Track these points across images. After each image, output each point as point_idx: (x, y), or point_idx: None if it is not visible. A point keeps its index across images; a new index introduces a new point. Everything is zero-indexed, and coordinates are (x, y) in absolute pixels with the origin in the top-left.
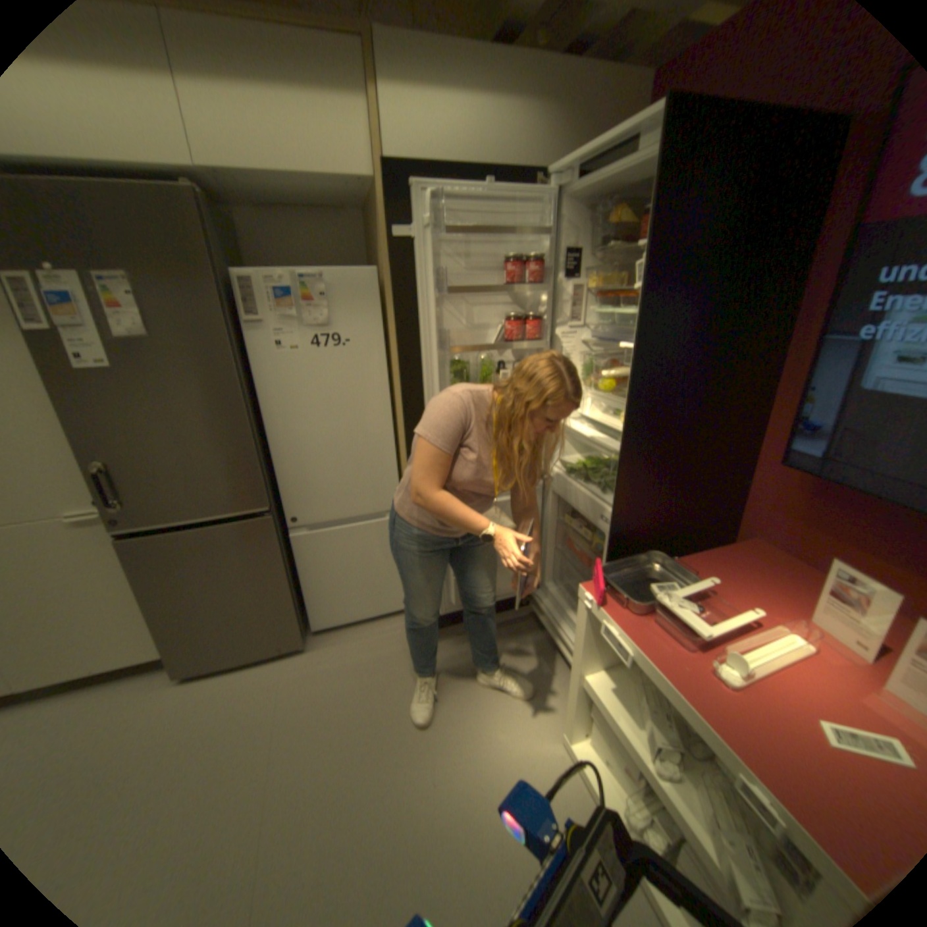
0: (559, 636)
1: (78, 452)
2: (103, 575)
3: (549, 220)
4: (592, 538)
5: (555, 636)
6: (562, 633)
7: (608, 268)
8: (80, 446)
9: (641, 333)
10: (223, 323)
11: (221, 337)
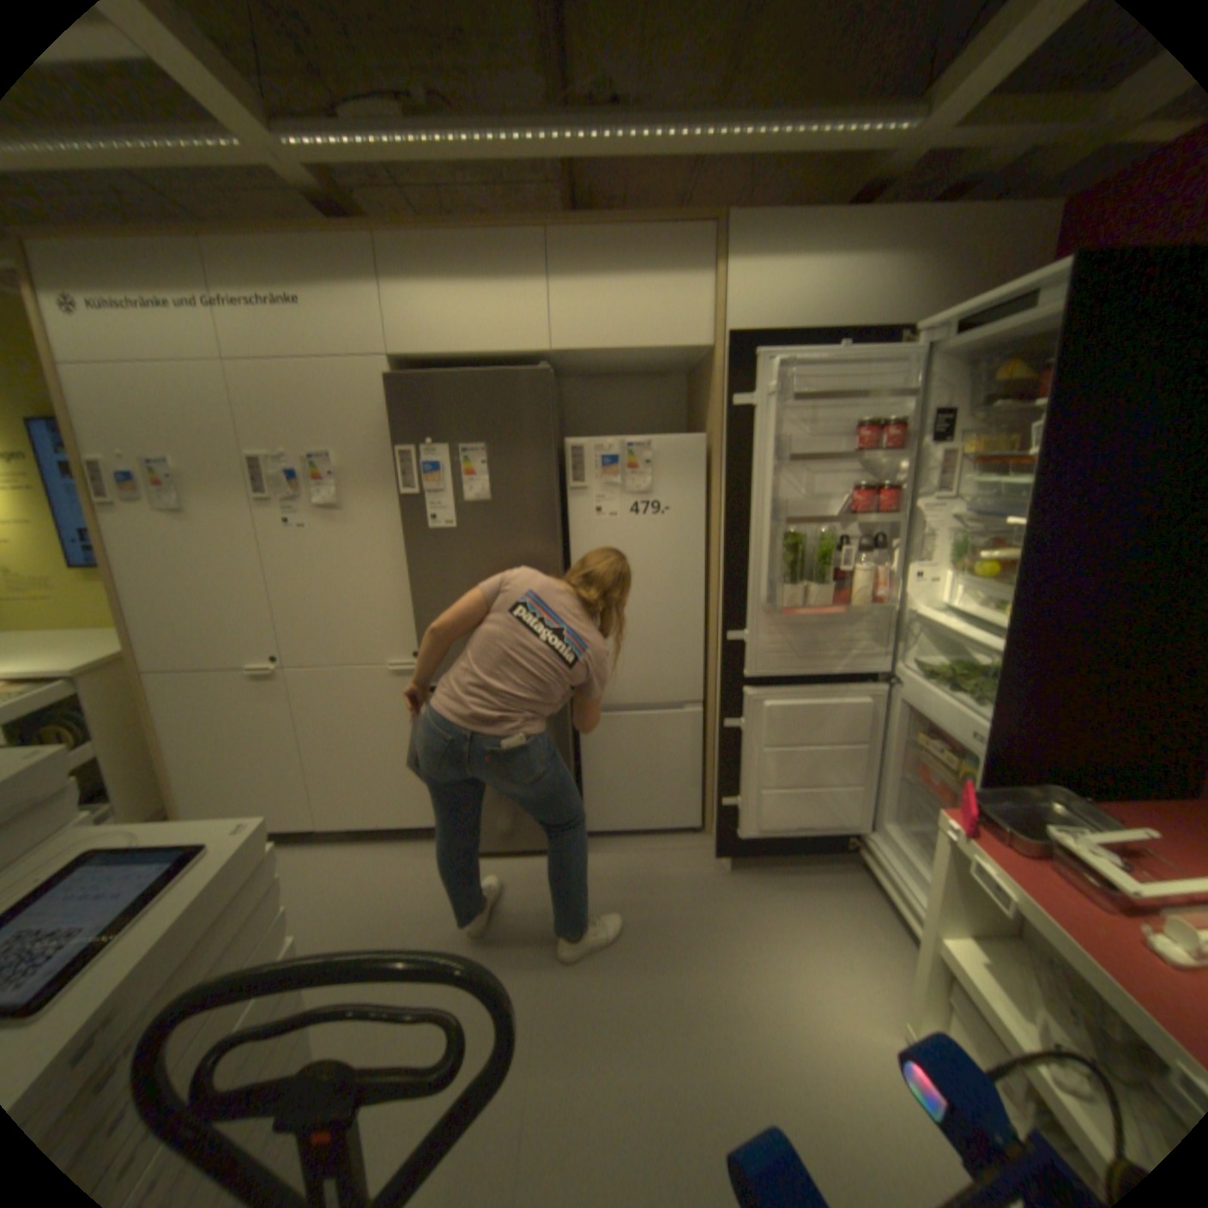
0: (904, 897)
1: (411, 604)
2: (407, 727)
3: (913, 376)
4: (959, 765)
5: (896, 898)
6: (908, 892)
7: (993, 429)
8: (419, 598)
9: (1039, 506)
10: (554, 489)
11: (551, 502)
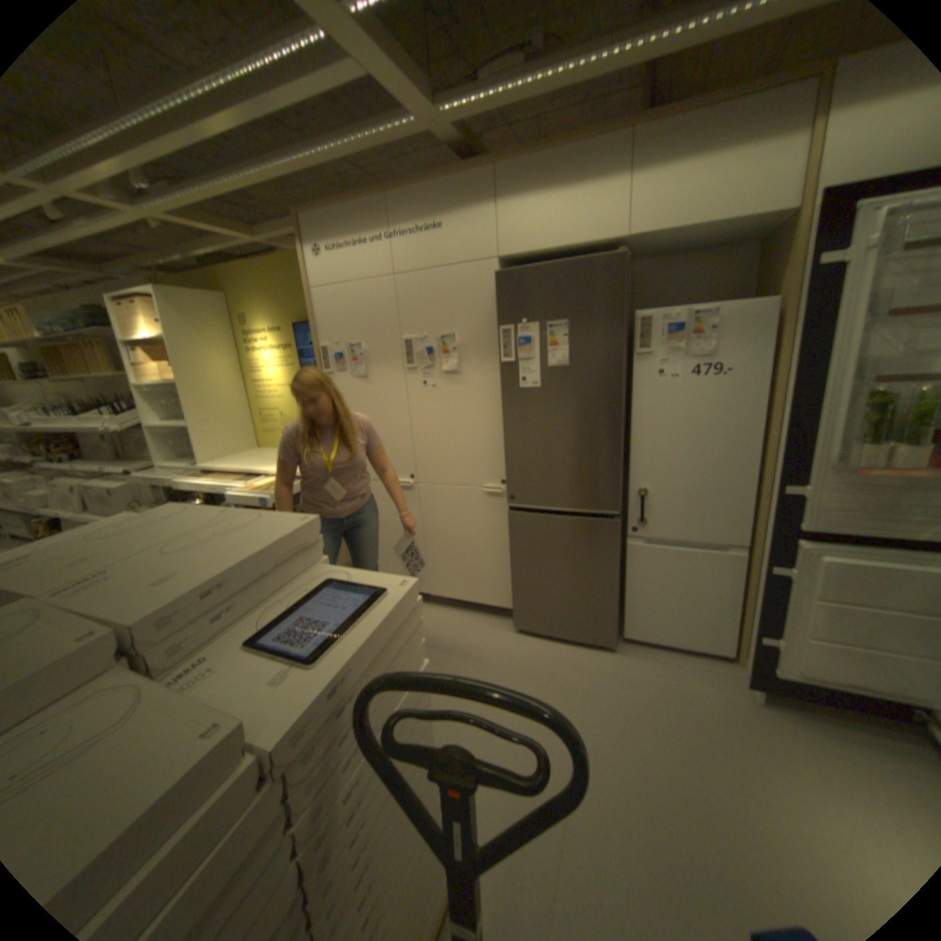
0: None
1: (502, 445)
2: (493, 534)
3: None
4: None
5: None
6: None
7: None
8: (509, 440)
9: None
10: (623, 355)
11: (619, 366)
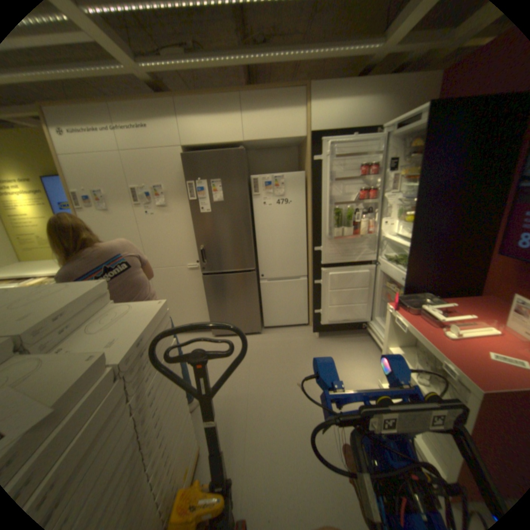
0: (380, 341)
1: (194, 243)
2: (195, 289)
3: (384, 145)
4: (399, 292)
5: (378, 342)
6: (382, 339)
7: (412, 165)
8: (198, 240)
9: (421, 194)
10: (247, 196)
11: (246, 201)
